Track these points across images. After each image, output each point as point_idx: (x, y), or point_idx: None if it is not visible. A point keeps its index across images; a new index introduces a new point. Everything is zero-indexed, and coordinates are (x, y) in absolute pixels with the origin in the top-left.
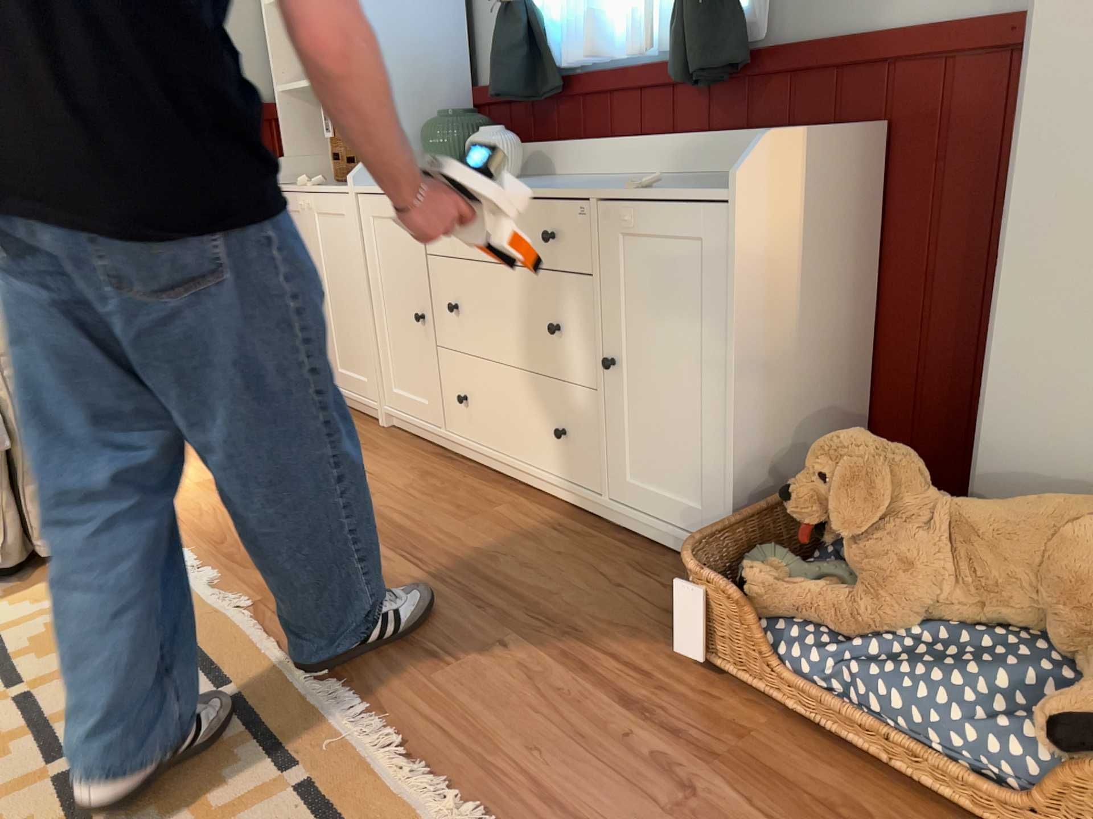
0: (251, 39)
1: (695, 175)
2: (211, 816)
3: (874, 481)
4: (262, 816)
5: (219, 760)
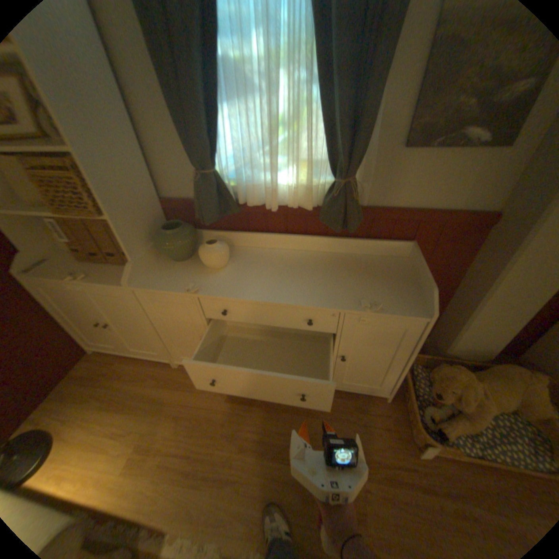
0: None
1: (332, 257)
2: None
3: (474, 391)
4: None
5: None
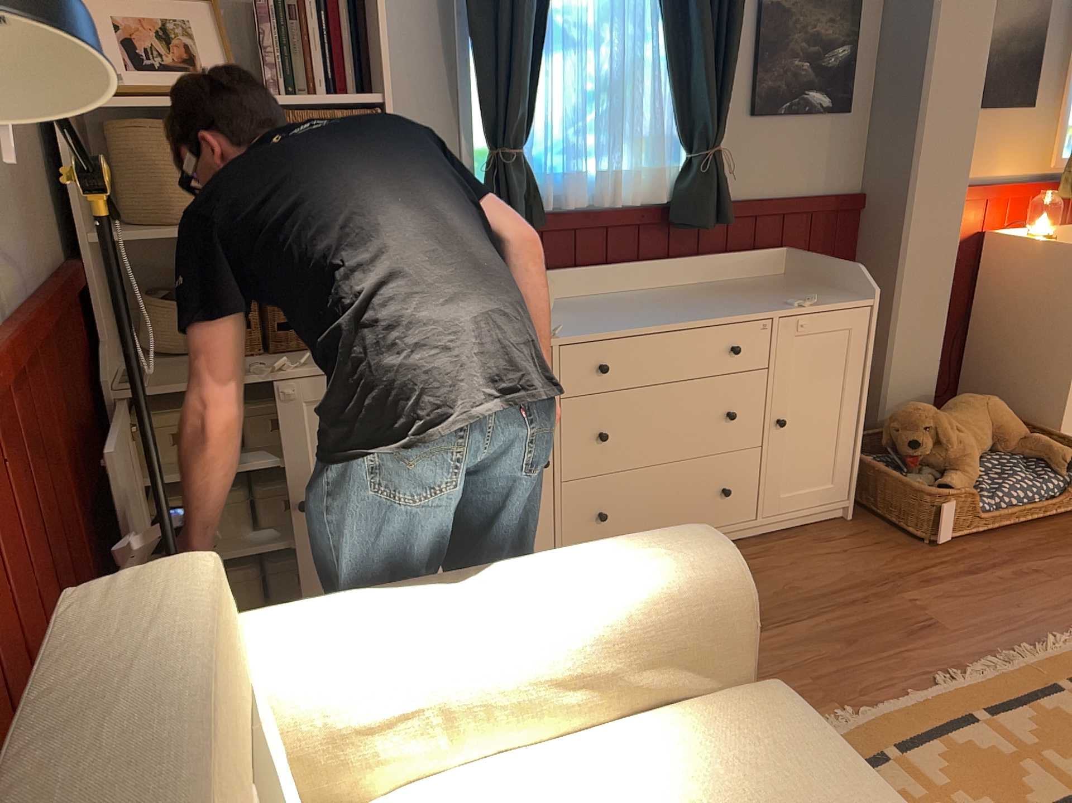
0: (36, 153)
1: (691, 287)
2: None
3: (945, 420)
4: None
5: (1059, 717)
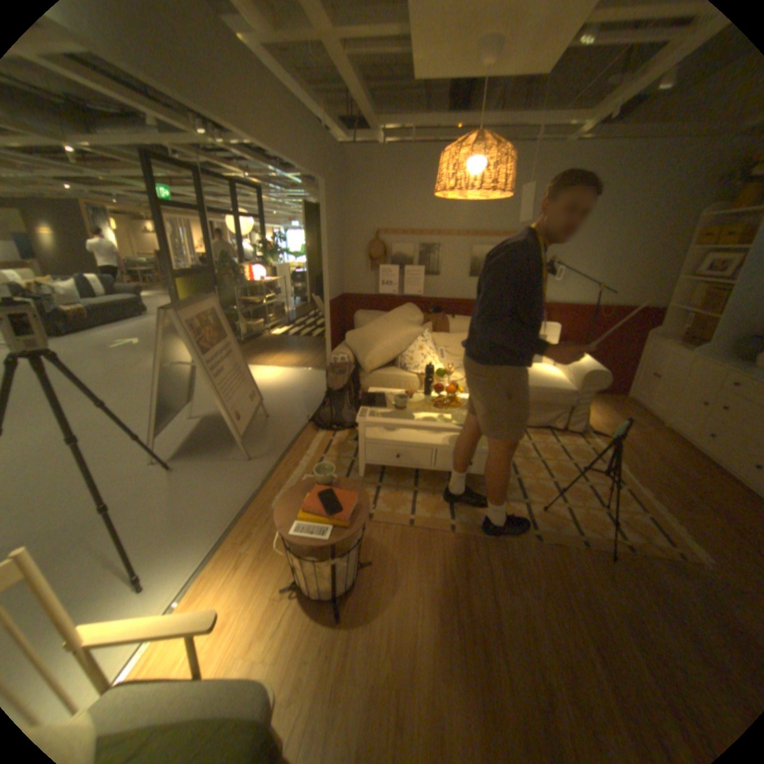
0: (668, 286)
1: None
2: (629, 513)
3: None
4: (642, 519)
5: (628, 502)
